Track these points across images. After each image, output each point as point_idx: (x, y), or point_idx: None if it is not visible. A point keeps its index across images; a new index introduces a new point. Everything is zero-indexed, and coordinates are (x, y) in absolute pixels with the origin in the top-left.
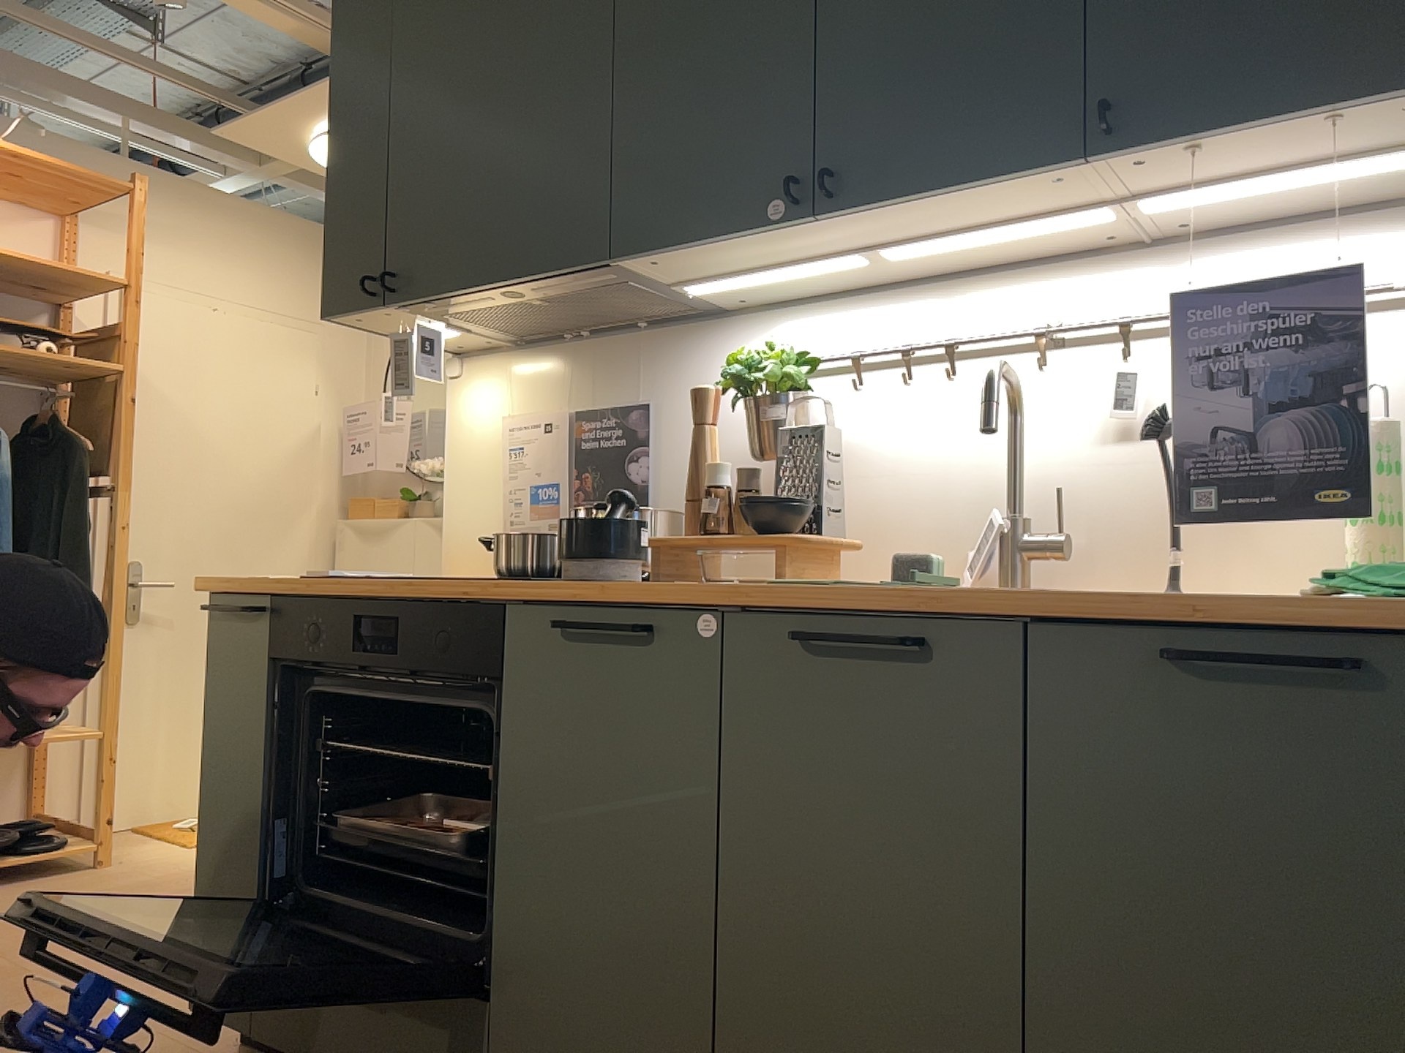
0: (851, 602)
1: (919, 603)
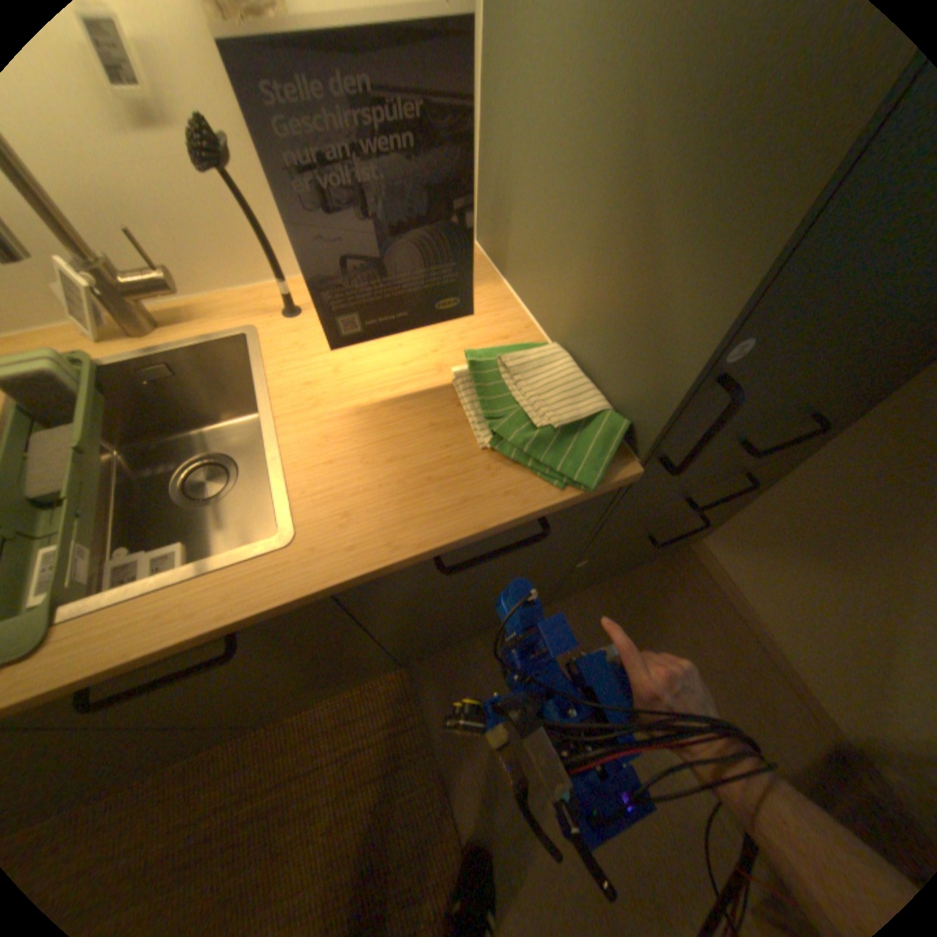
0: (109, 655)
1: (205, 637)
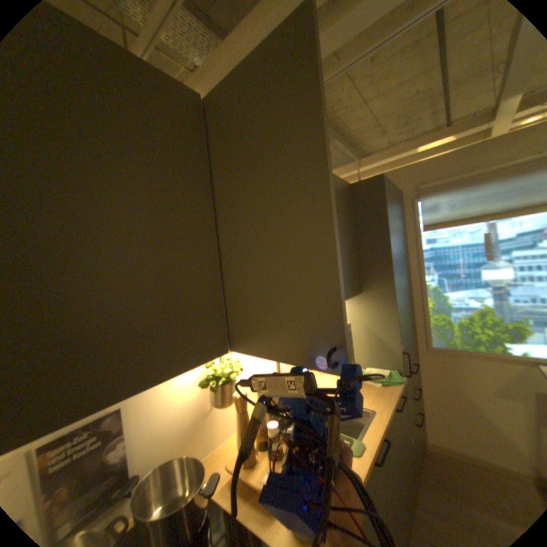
0: (374, 444)
1: (385, 432)
